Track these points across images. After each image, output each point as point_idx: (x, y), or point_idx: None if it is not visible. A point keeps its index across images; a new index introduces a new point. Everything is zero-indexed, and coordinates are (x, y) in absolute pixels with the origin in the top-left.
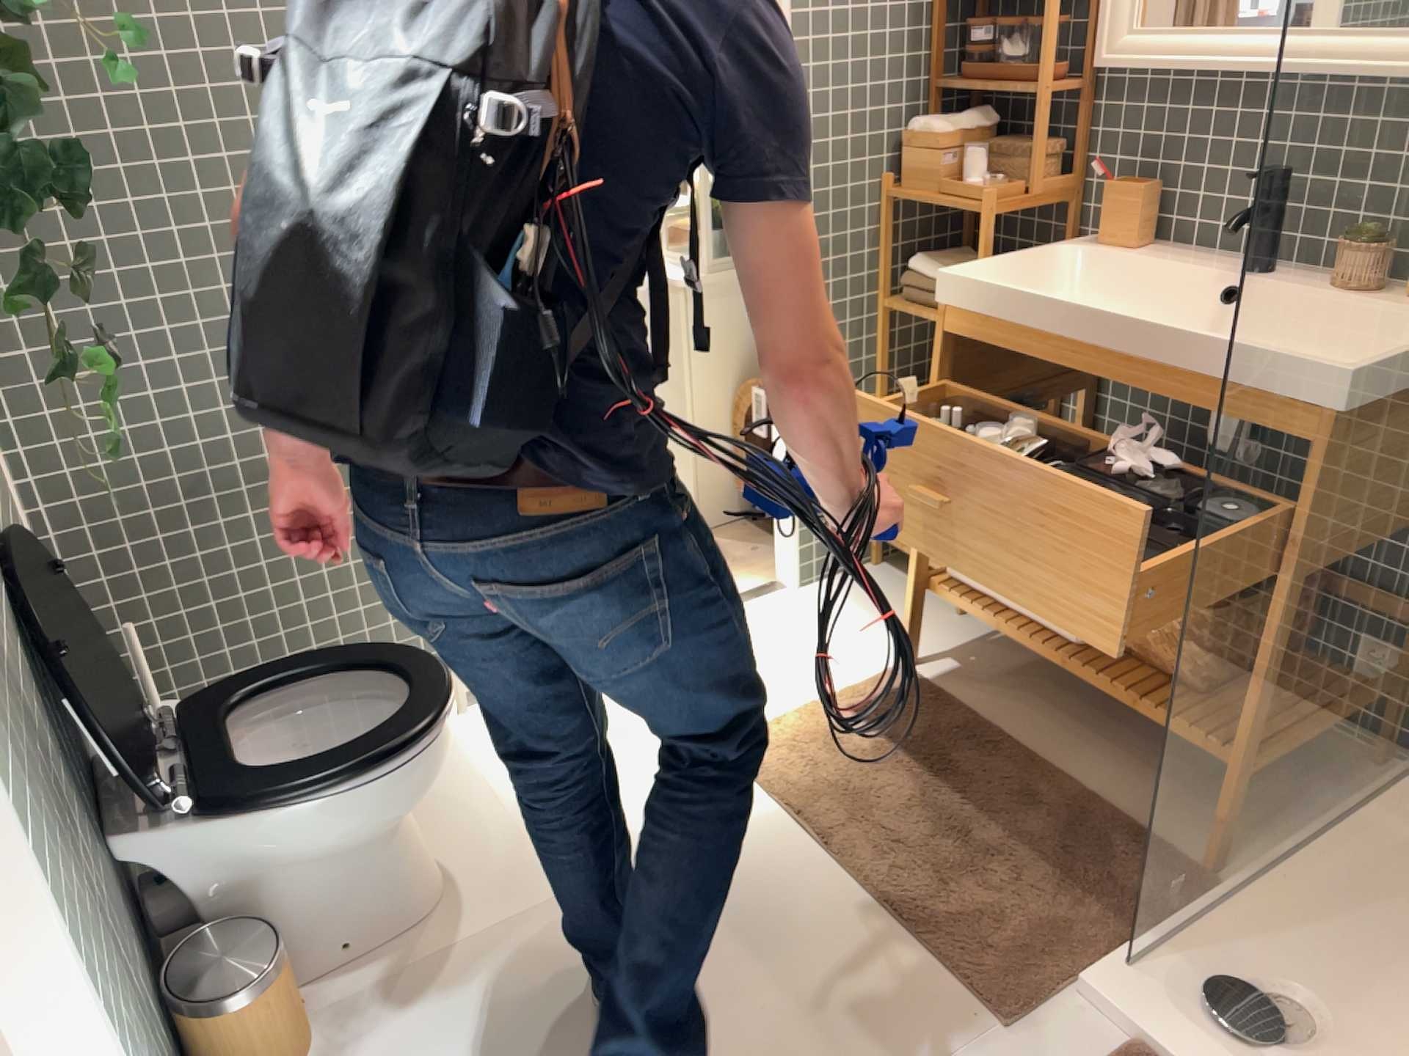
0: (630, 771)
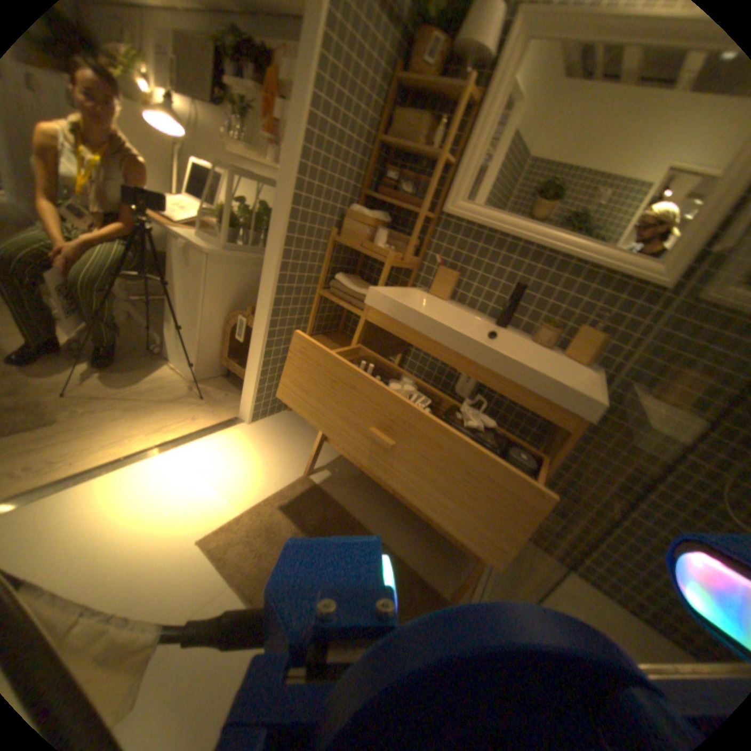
0: (124, 571)
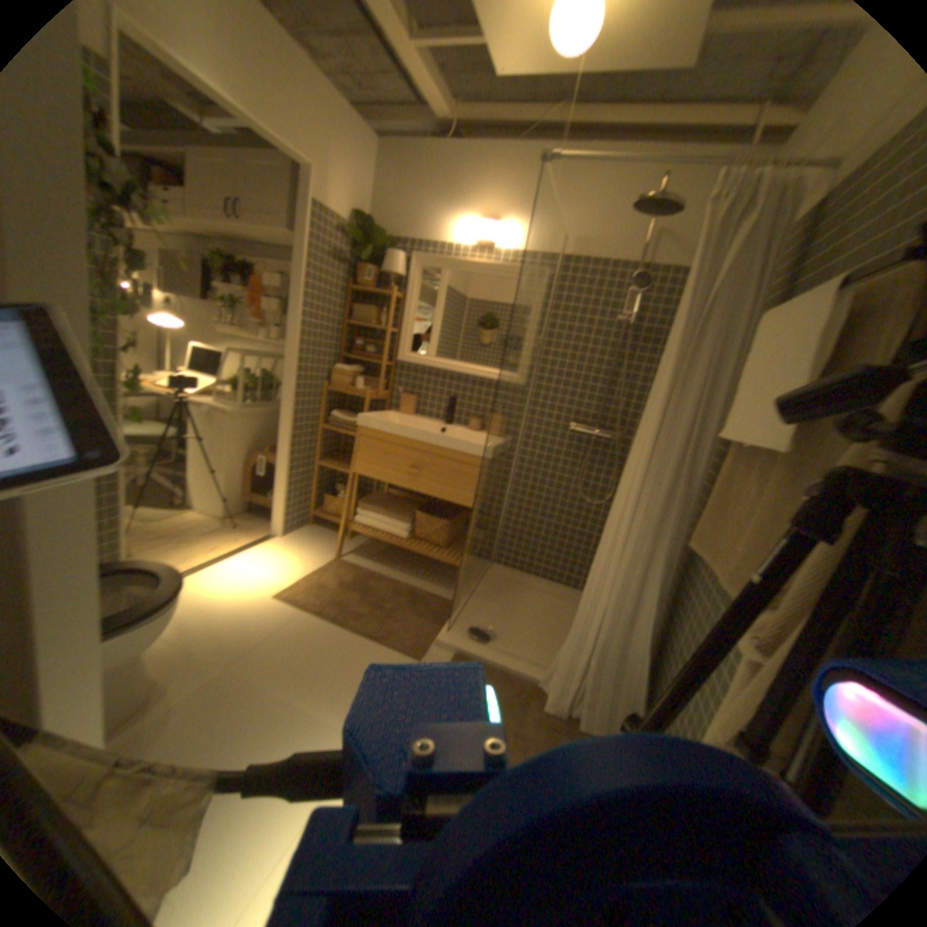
0: (234, 613)
